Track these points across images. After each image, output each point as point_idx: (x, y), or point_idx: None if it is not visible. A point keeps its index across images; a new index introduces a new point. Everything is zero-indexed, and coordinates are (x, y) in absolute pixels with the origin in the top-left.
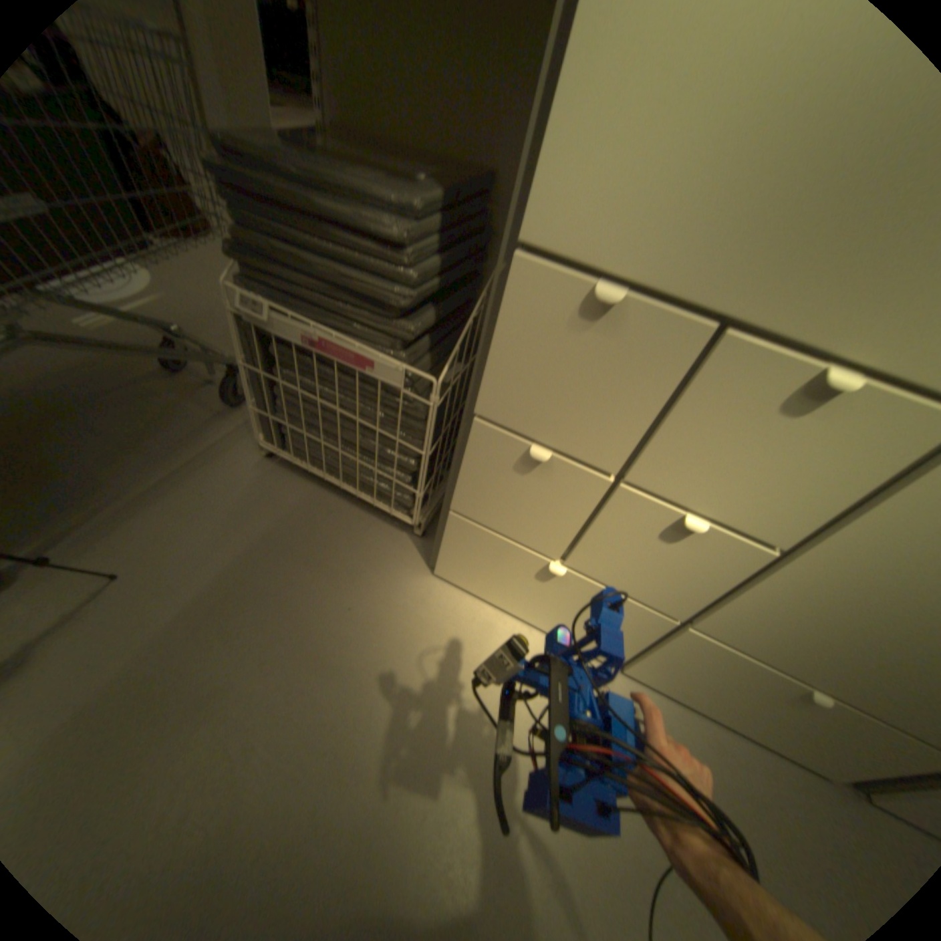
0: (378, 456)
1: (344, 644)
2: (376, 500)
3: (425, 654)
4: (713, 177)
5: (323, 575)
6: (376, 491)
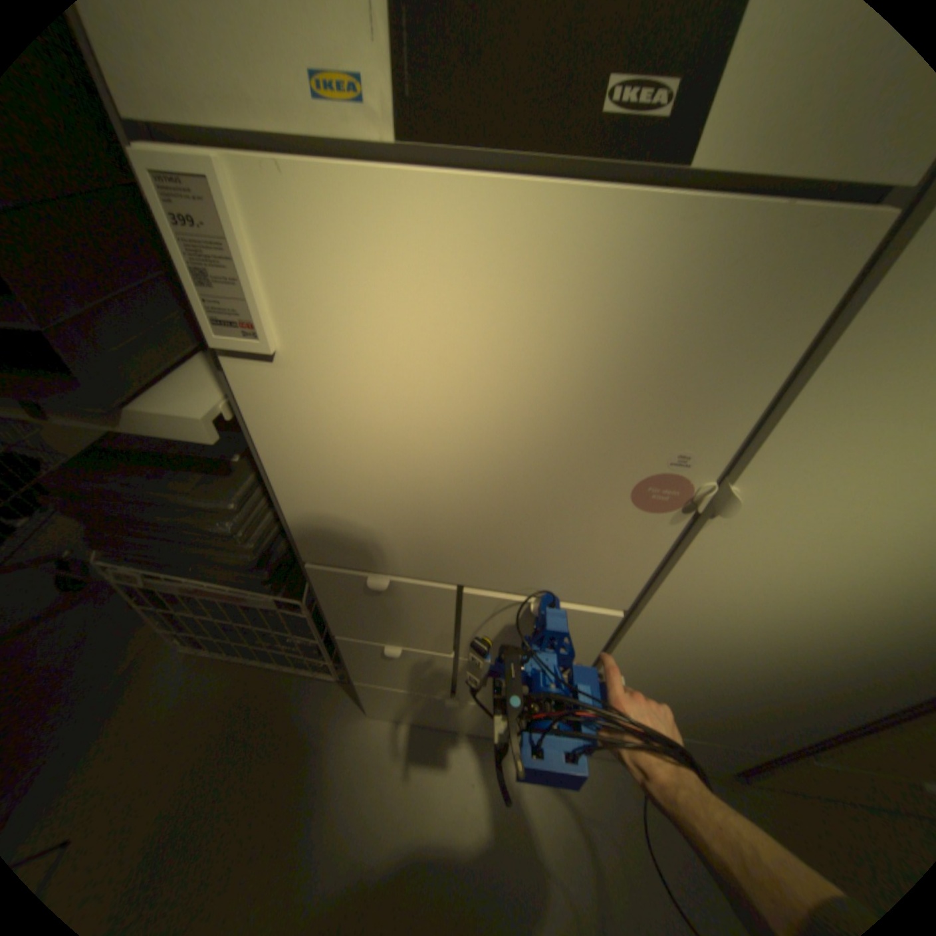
0: (282, 647)
1: (298, 822)
2: (297, 671)
3: (373, 802)
4: (401, 535)
5: (266, 760)
6: (294, 666)
